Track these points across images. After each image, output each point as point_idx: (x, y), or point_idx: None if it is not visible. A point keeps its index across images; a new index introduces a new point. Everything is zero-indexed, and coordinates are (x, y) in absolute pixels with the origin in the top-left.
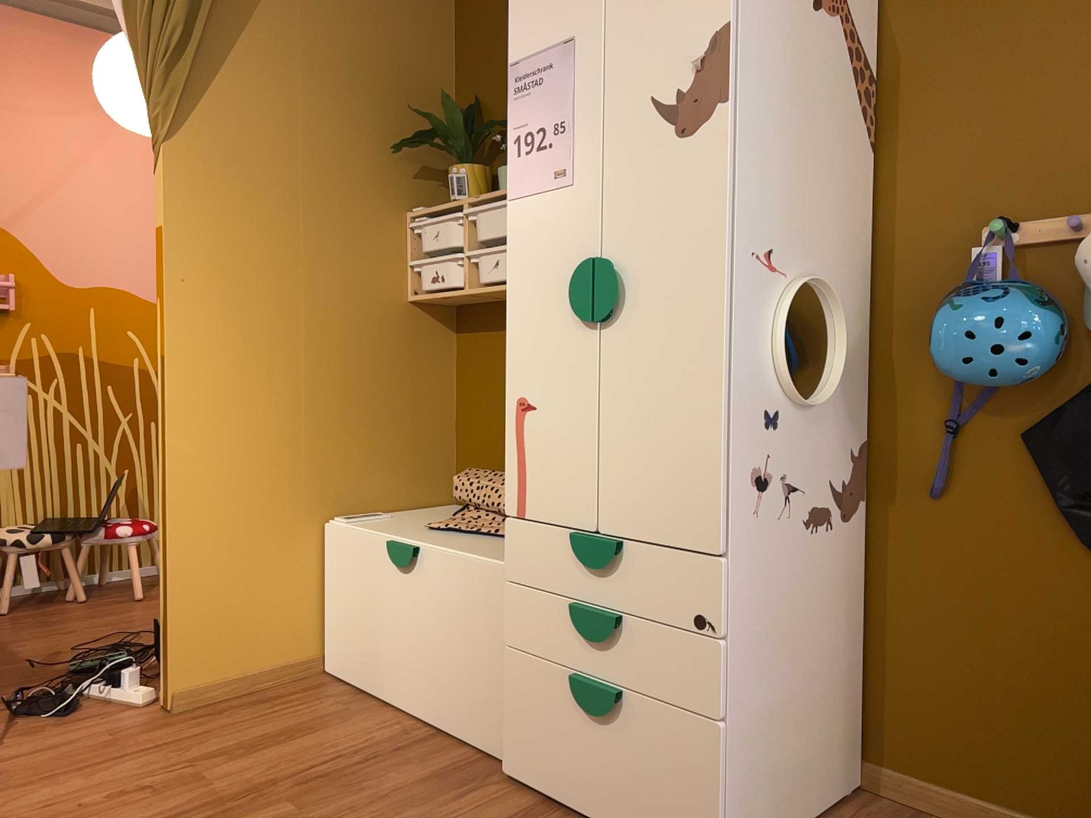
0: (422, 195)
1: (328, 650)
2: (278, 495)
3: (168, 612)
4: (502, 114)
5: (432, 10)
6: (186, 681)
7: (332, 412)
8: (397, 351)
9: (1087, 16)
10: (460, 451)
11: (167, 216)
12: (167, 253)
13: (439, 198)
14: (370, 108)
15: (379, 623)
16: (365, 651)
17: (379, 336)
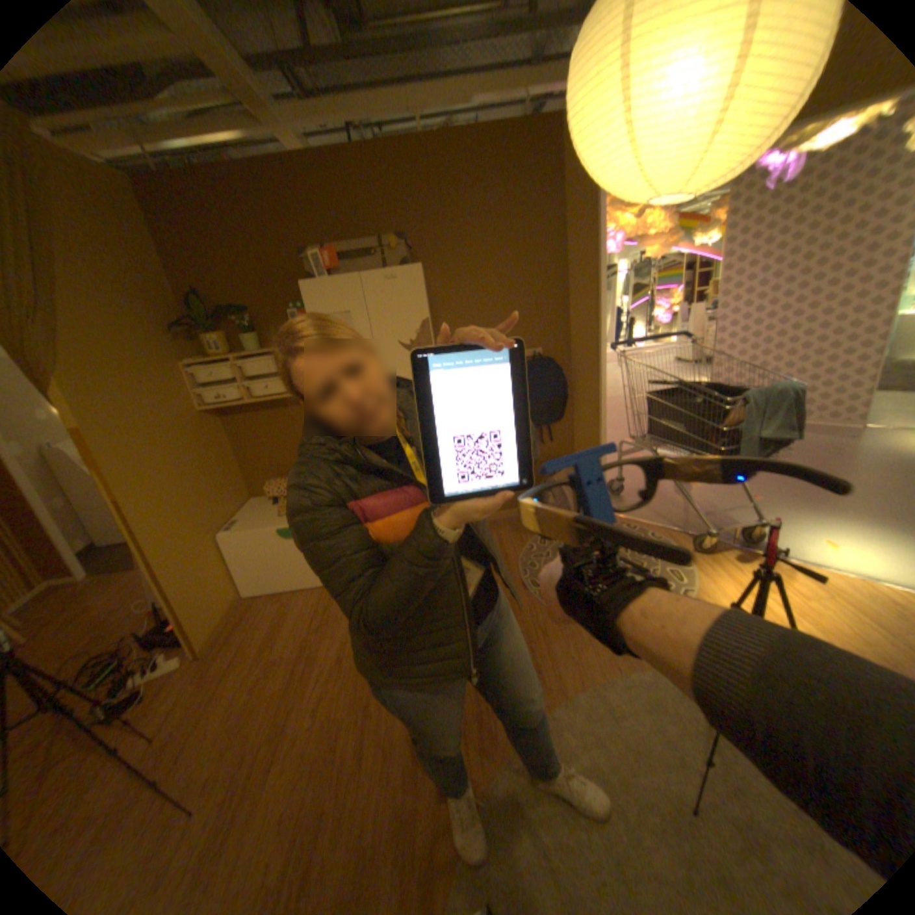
0: (178, 350)
1: (242, 589)
2: (193, 538)
3: (179, 620)
4: (217, 299)
5: (136, 229)
6: (200, 642)
7: (194, 485)
8: (203, 440)
9: (491, 293)
10: (245, 473)
11: (75, 422)
12: (86, 444)
13: (185, 348)
14: (136, 307)
15: (278, 564)
16: (272, 578)
17: (194, 436)
